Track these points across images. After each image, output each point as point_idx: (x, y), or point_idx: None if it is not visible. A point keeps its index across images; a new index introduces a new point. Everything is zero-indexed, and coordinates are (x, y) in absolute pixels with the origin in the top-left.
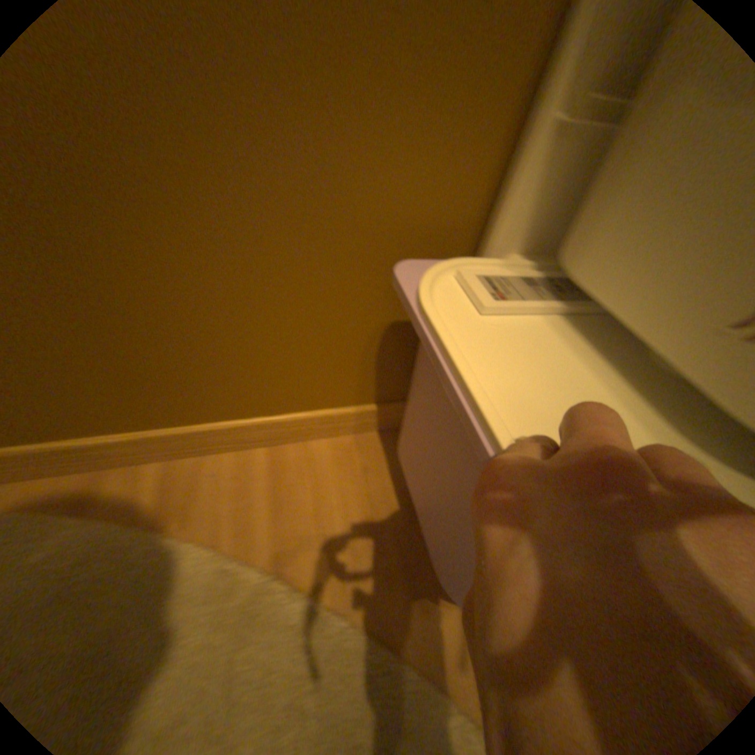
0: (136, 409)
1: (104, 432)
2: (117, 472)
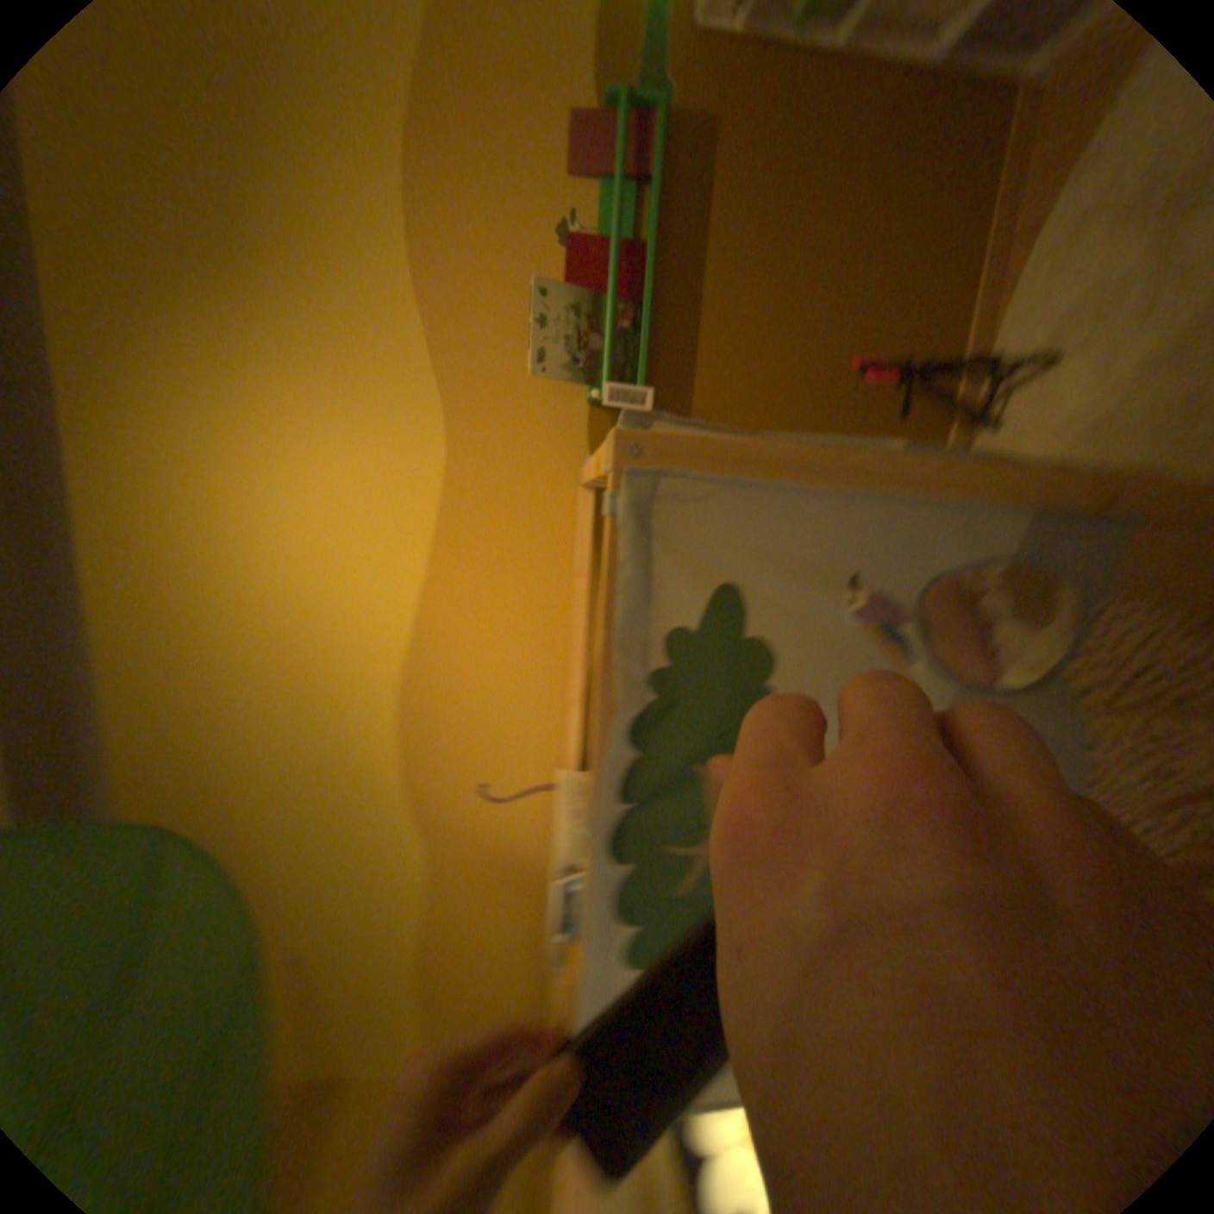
0: (974, 246)
1: (983, 267)
2: (1010, 269)
